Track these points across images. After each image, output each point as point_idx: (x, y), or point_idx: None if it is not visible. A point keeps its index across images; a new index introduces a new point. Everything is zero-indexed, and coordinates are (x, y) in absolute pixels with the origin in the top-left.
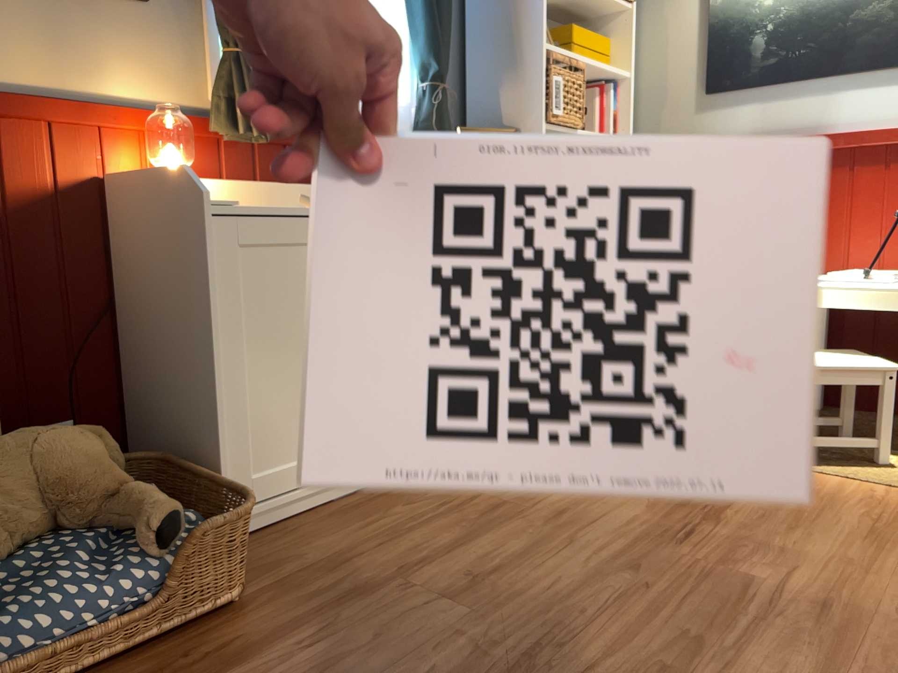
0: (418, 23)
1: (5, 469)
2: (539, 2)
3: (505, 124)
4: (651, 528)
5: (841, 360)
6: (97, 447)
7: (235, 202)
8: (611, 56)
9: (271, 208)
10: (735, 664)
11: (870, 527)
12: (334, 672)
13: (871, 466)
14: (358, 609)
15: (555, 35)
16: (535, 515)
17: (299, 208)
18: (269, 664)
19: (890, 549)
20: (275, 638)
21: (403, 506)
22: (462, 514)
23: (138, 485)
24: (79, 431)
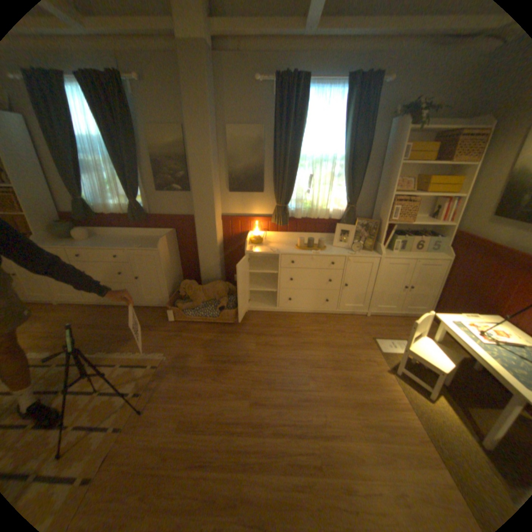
0: (346, 185)
1: (210, 288)
2: (396, 177)
3: (379, 217)
4: (315, 360)
5: (434, 357)
6: (225, 288)
7: (253, 250)
8: (463, 183)
9: (265, 250)
10: (270, 391)
11: (367, 403)
12: (227, 343)
13: (424, 397)
14: (244, 336)
15: (425, 177)
16: (299, 340)
17: (272, 250)
18: (224, 336)
19: (356, 410)
20: (229, 333)
21: (282, 321)
22: (288, 330)
23: (225, 298)
24: (224, 284)
